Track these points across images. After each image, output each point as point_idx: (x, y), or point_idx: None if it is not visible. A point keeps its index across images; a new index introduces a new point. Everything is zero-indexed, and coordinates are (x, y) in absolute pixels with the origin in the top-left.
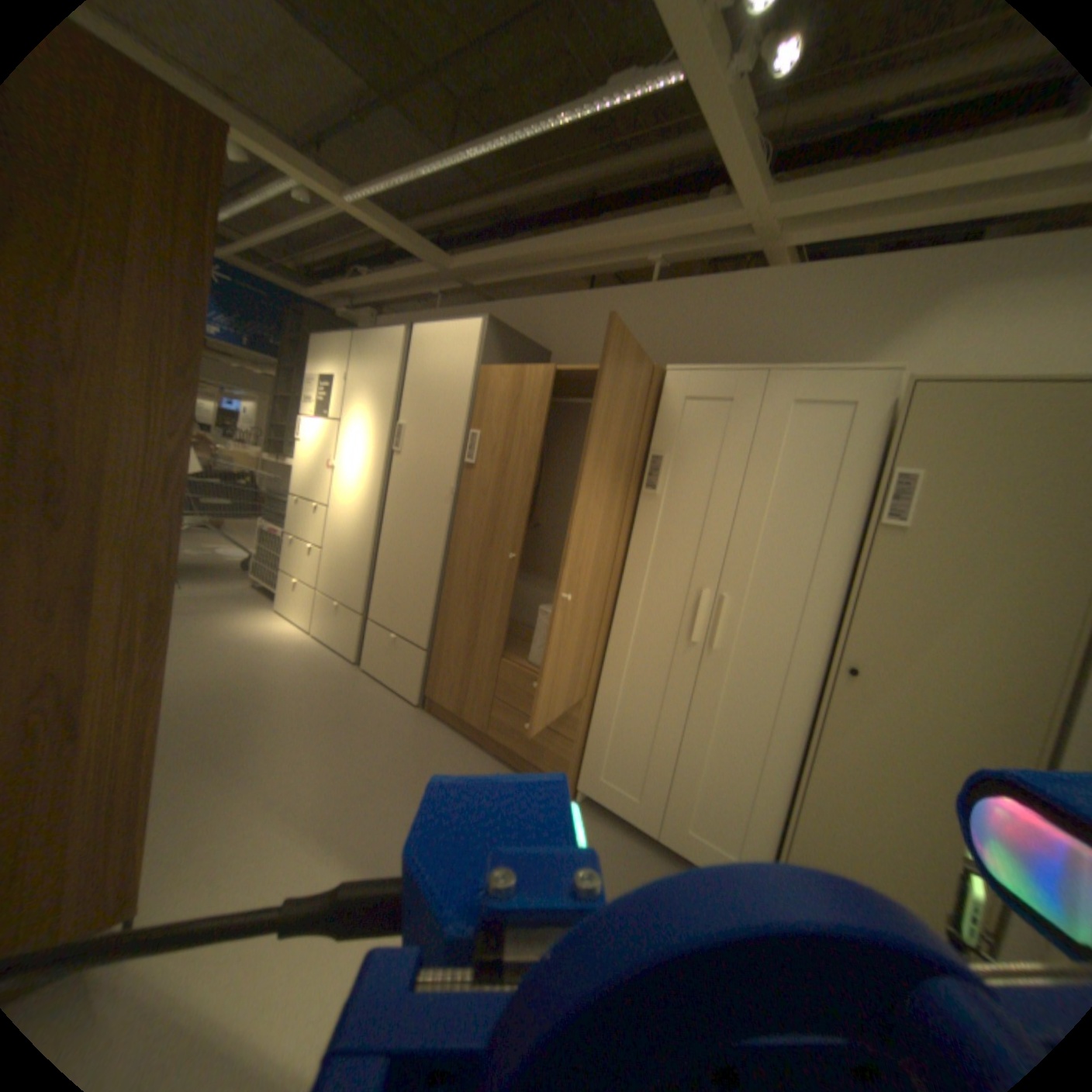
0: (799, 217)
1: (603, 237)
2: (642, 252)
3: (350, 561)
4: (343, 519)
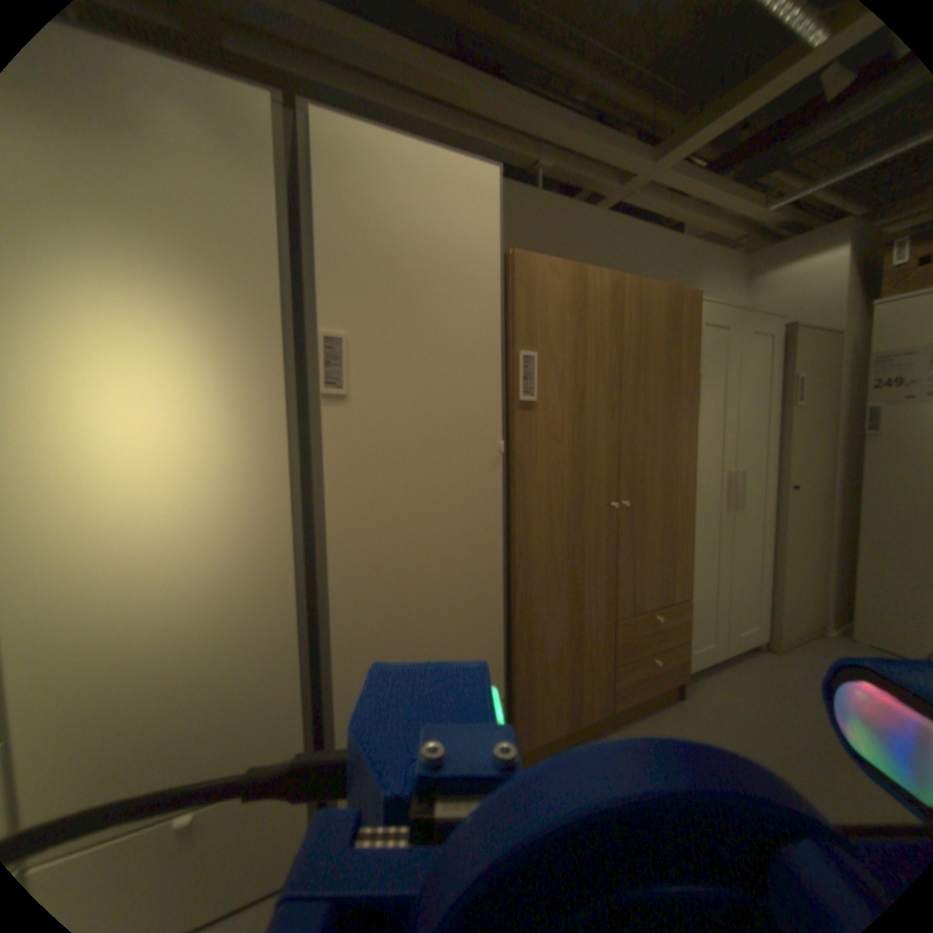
0: (645, 185)
1: (543, 119)
2: (536, 153)
3: (233, 680)
4: (150, 598)
